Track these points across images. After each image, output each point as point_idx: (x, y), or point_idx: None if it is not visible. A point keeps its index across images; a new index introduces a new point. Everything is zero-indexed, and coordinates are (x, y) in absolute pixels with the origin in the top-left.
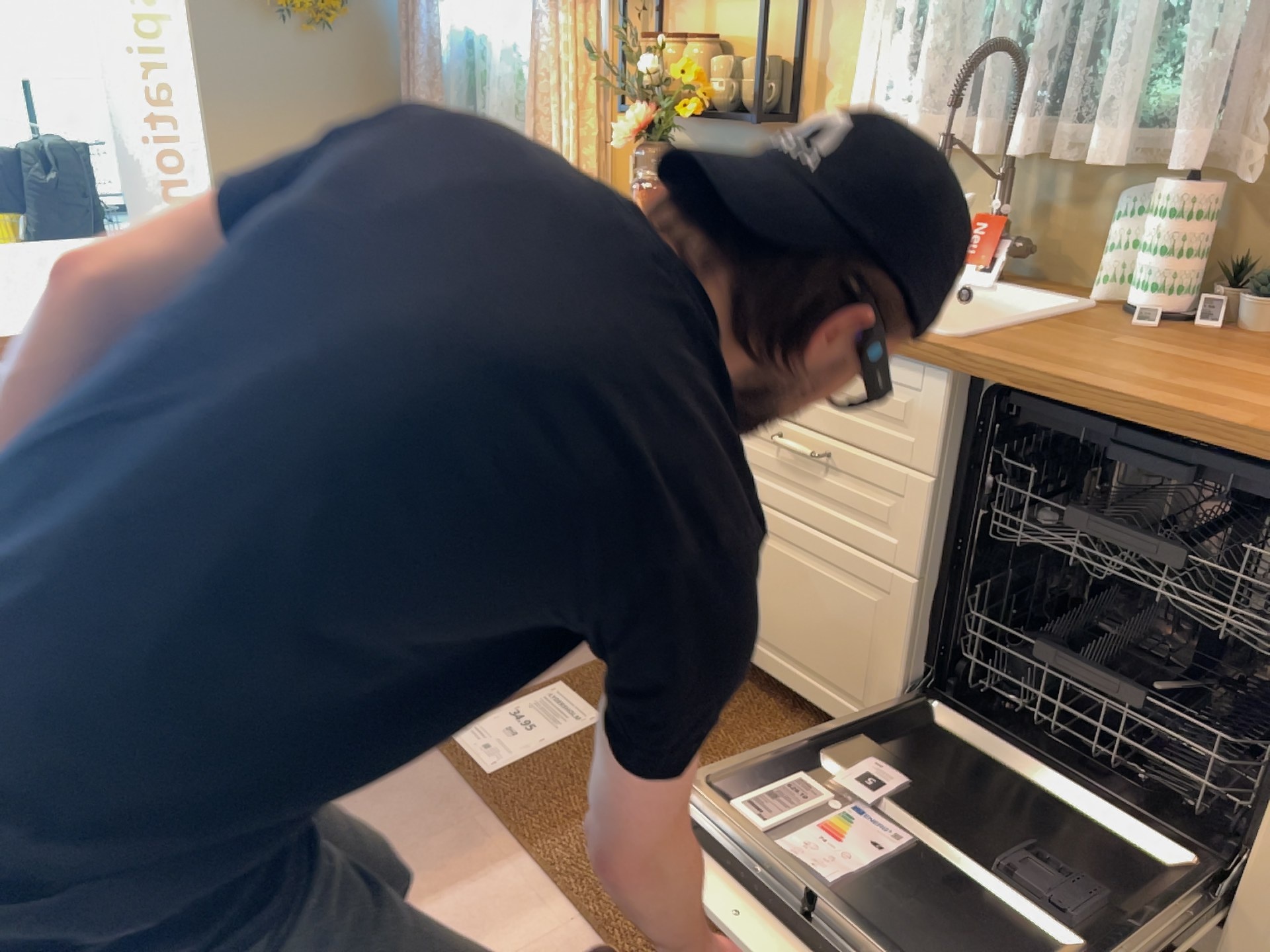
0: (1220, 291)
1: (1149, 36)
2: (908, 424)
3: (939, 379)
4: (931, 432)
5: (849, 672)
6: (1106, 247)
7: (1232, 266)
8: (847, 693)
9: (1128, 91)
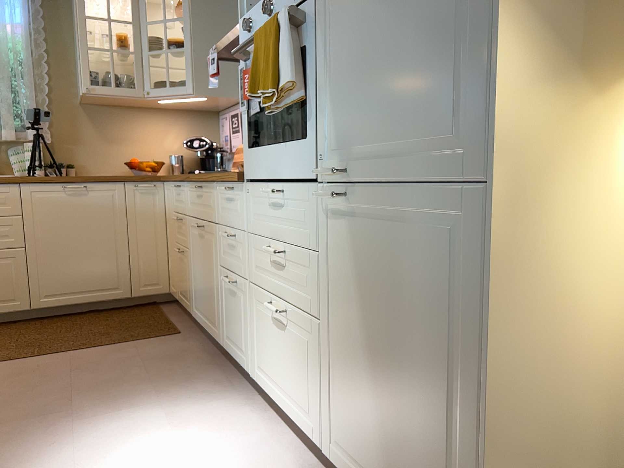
0: (46, 170)
1: (11, 107)
2: (6, 203)
3: (14, 187)
4: (16, 203)
5: (5, 293)
6: (13, 163)
7: (47, 164)
8: (5, 301)
9: (11, 120)
